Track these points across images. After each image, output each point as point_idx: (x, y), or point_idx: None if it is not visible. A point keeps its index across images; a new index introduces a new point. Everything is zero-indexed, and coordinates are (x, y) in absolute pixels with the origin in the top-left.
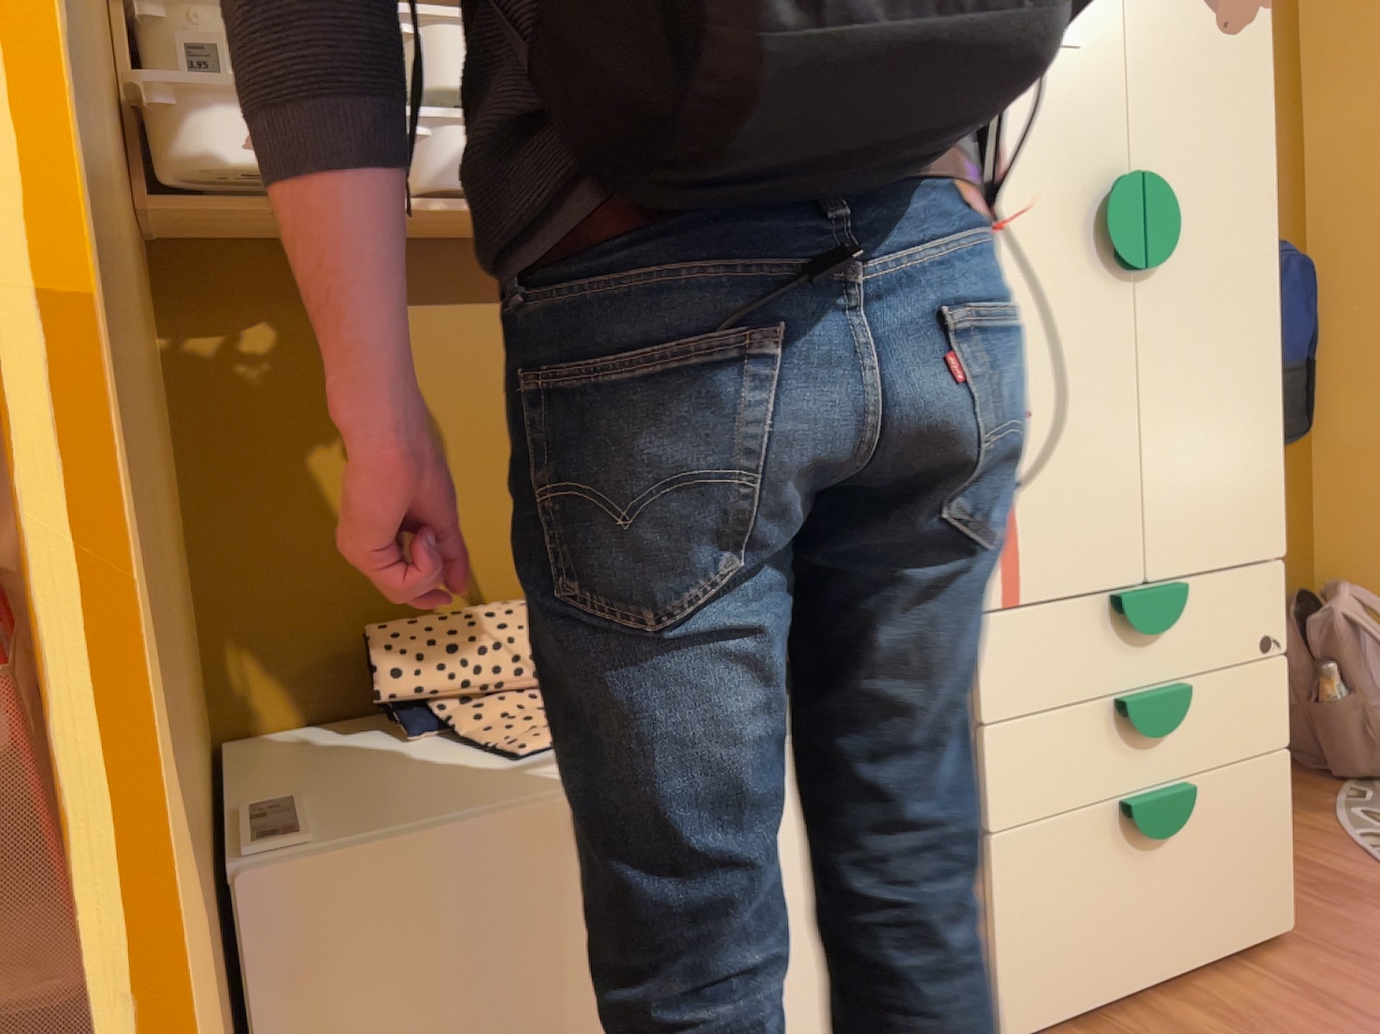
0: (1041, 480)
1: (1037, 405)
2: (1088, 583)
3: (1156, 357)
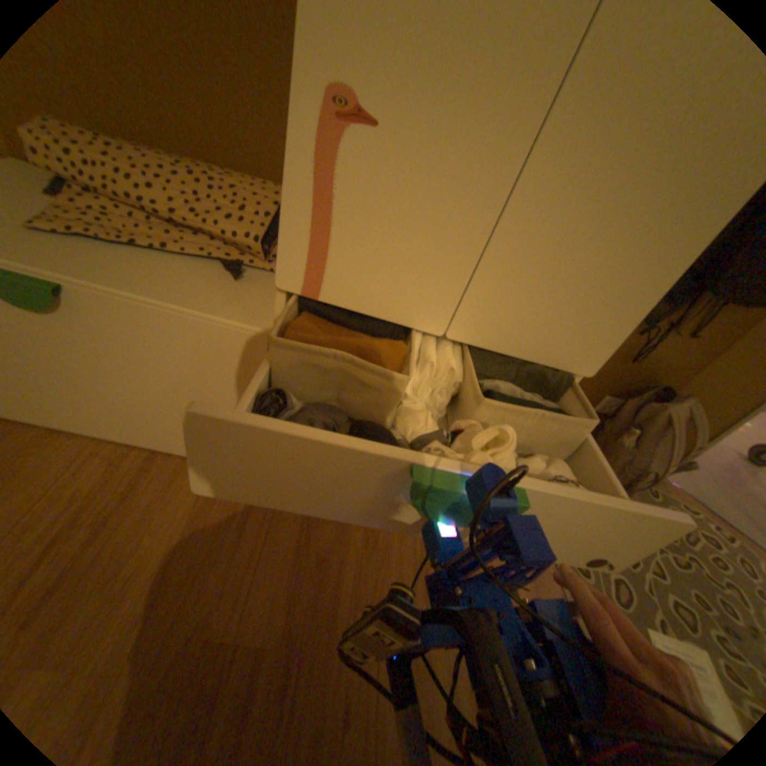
0: (365, 202)
1: (385, 113)
2: (385, 310)
3: (569, 124)
